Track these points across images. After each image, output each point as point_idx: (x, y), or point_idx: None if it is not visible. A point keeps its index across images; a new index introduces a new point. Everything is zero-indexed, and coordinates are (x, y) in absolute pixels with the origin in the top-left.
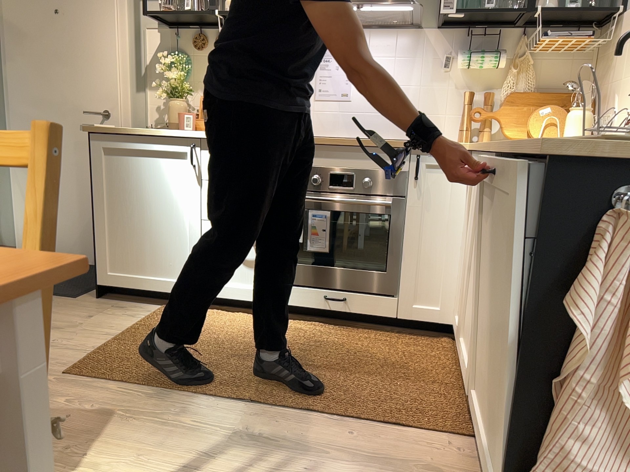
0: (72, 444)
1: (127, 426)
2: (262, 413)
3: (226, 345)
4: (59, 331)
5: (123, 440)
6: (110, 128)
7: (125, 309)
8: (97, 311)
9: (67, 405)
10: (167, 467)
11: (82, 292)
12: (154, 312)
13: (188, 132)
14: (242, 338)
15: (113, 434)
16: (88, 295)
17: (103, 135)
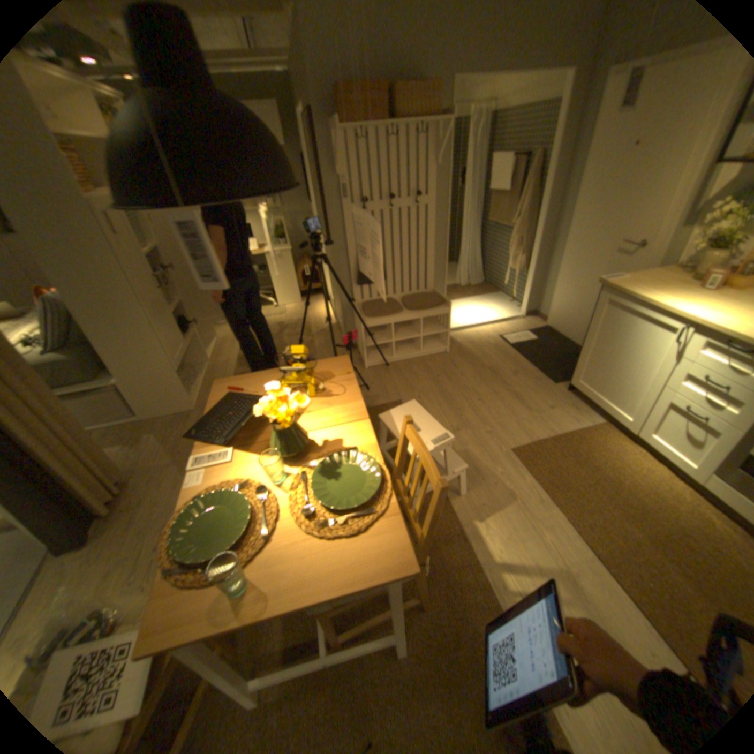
0: (491, 501)
1: (520, 511)
2: (601, 573)
3: (627, 495)
4: (531, 412)
5: (512, 518)
6: (622, 286)
7: (580, 412)
8: (562, 404)
9: (503, 474)
10: (520, 555)
11: (564, 381)
12: (597, 427)
13: (691, 313)
14: (646, 496)
15: (511, 510)
16: (565, 385)
17: (615, 289)
